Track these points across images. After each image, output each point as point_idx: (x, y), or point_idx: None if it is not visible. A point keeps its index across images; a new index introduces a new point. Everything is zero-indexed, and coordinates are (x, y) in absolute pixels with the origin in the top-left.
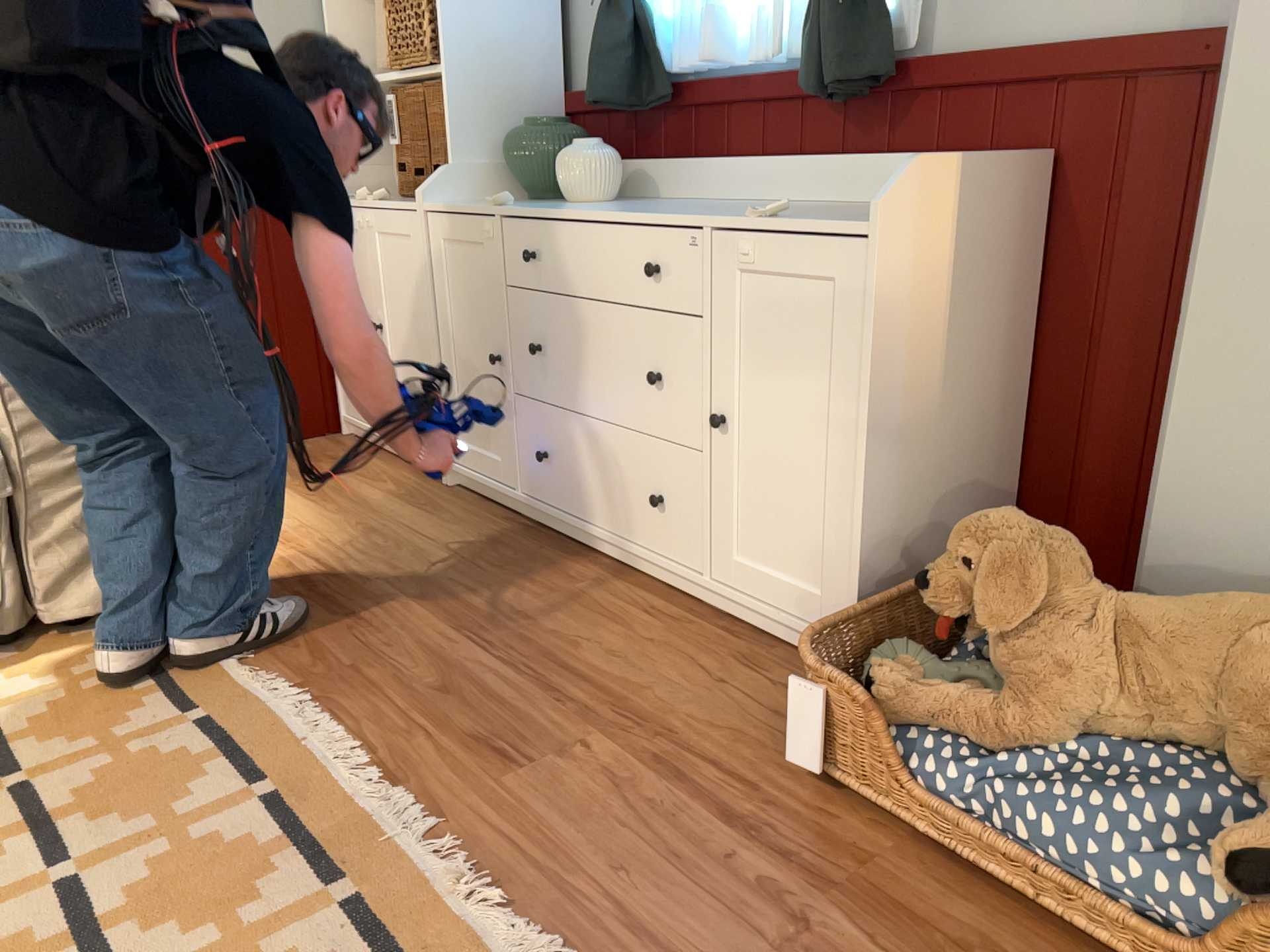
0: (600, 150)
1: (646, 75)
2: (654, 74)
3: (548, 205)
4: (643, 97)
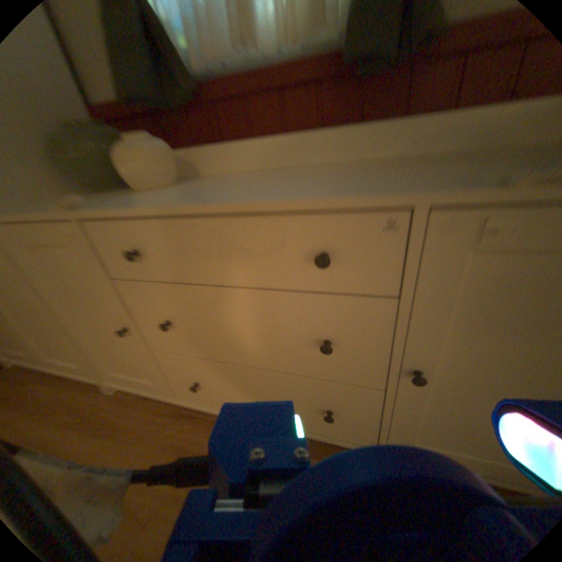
0: (159, 139)
1: (169, 73)
2: (178, 70)
3: (126, 195)
4: (173, 93)
